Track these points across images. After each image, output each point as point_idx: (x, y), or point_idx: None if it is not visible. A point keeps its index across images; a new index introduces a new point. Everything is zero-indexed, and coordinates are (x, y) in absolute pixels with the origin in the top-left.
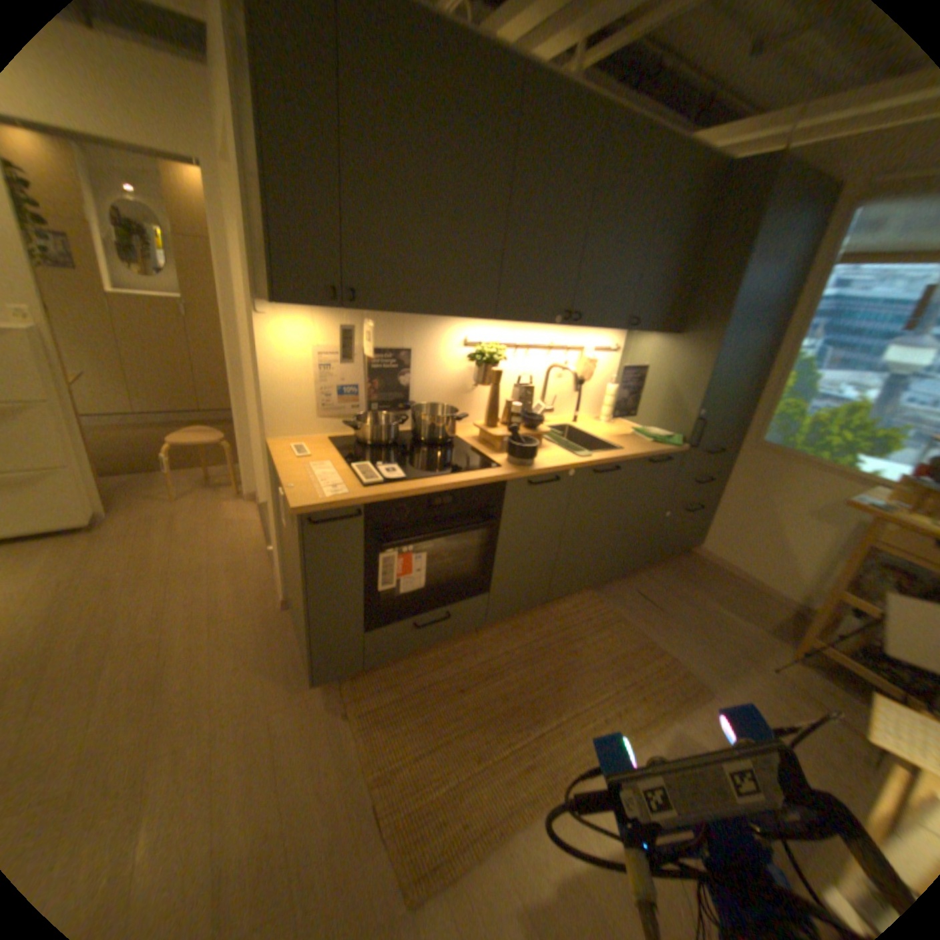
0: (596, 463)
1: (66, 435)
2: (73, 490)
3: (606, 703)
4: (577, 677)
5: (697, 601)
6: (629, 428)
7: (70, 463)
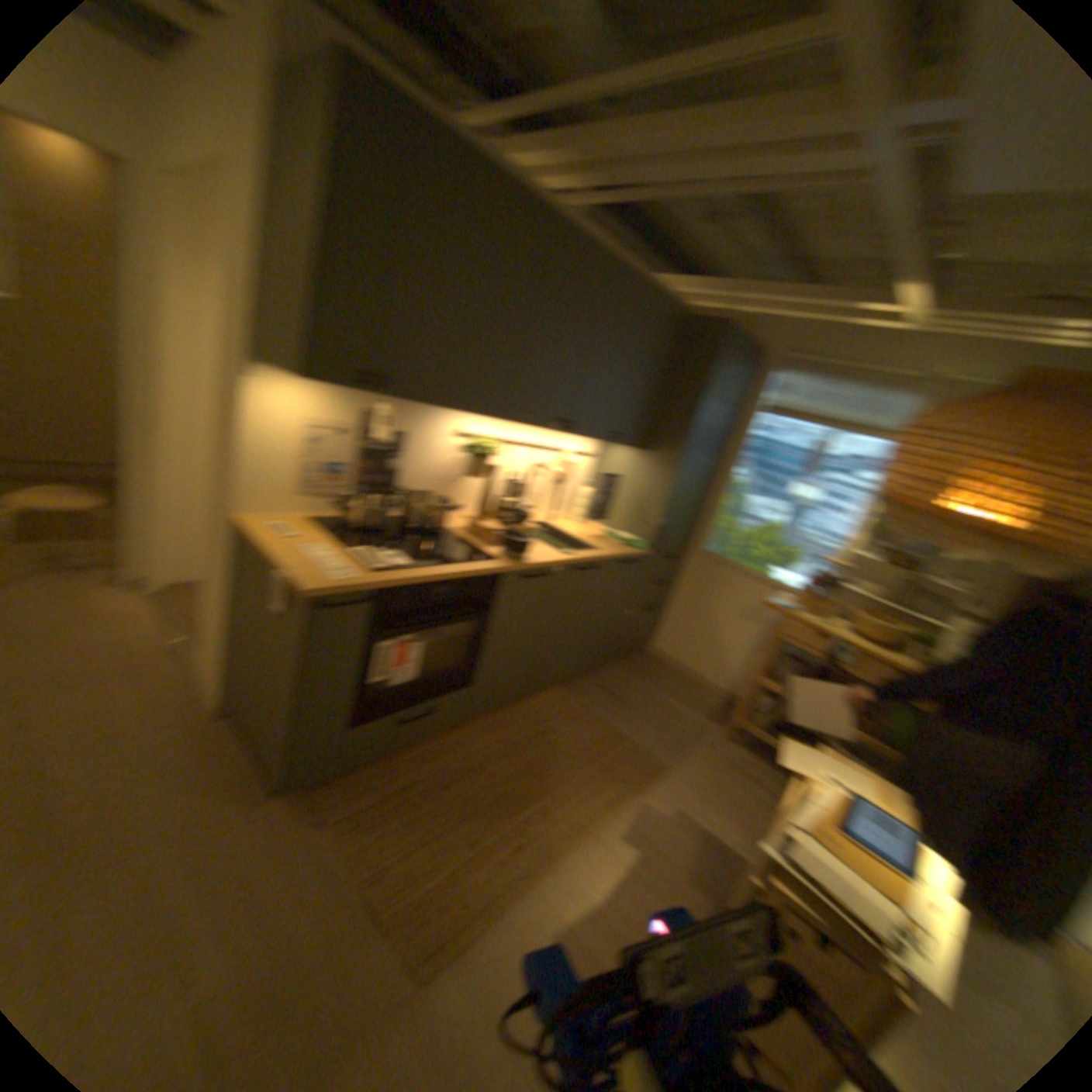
0: (582, 562)
1: None
2: None
3: (583, 786)
4: (557, 766)
5: (652, 695)
6: (603, 531)
7: None
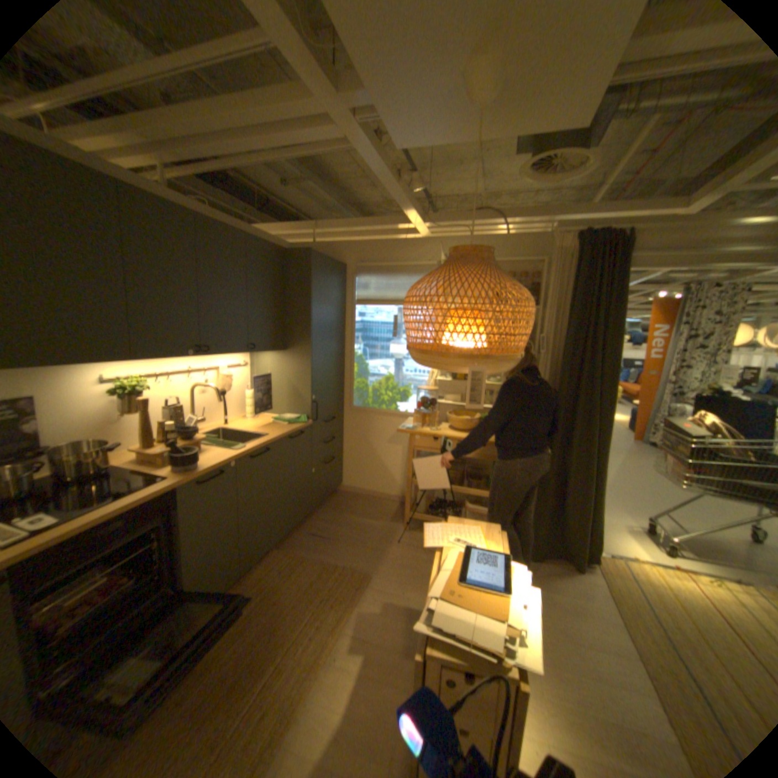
0: (251, 451)
1: None
2: None
3: (306, 627)
4: (280, 622)
5: (347, 522)
6: (270, 419)
7: None
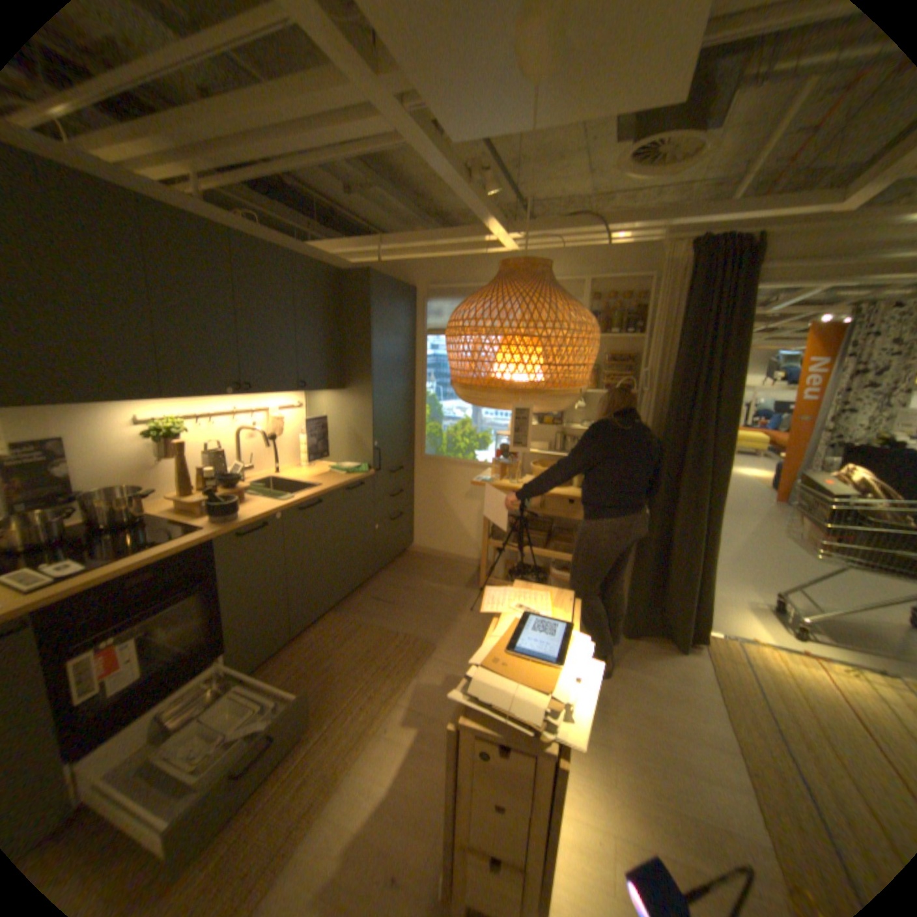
0: (300, 502)
1: None
2: None
3: (358, 695)
4: (331, 688)
5: (416, 586)
6: (328, 467)
7: None
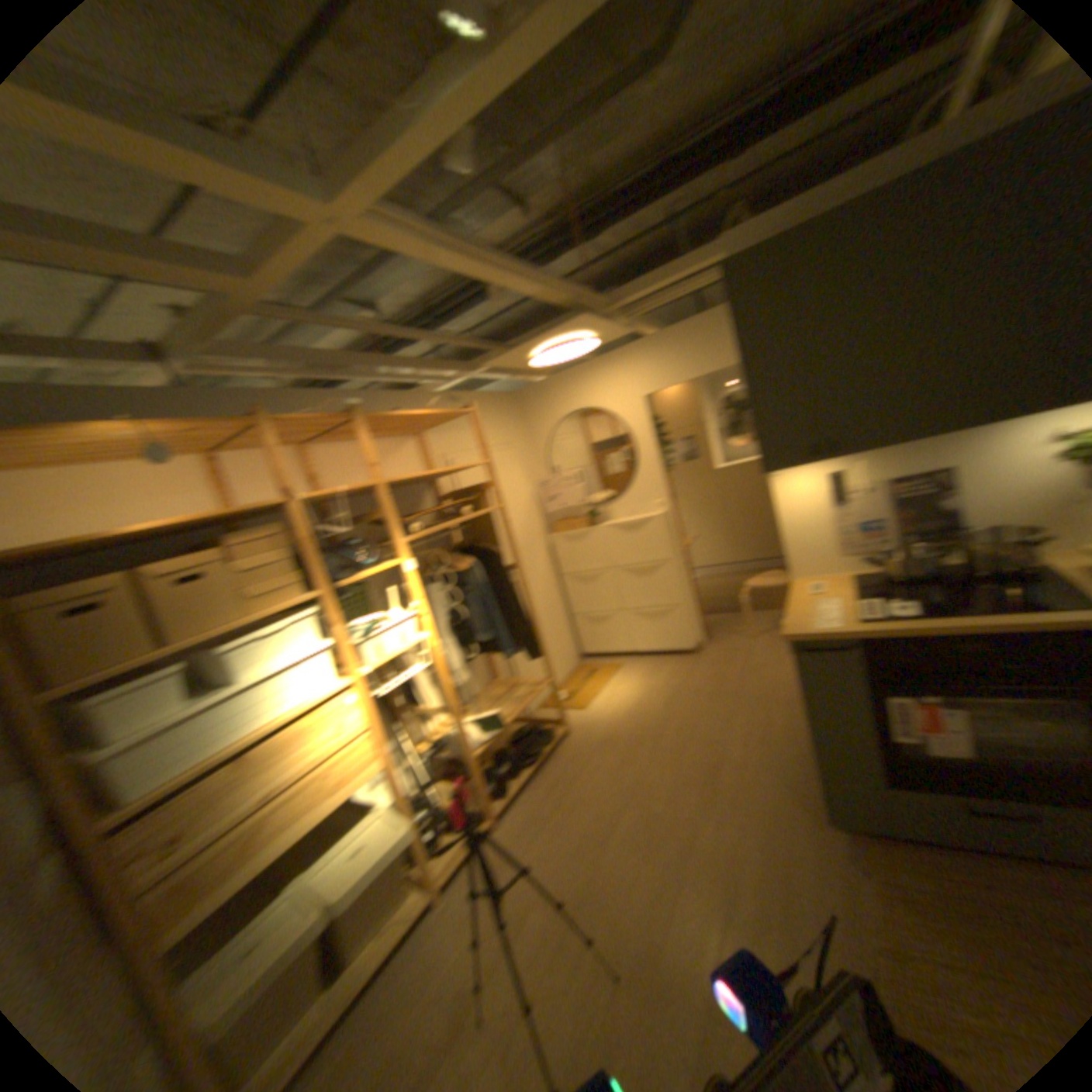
0: None
1: (684, 581)
2: (687, 621)
3: None
4: None
5: None
6: None
7: (686, 601)
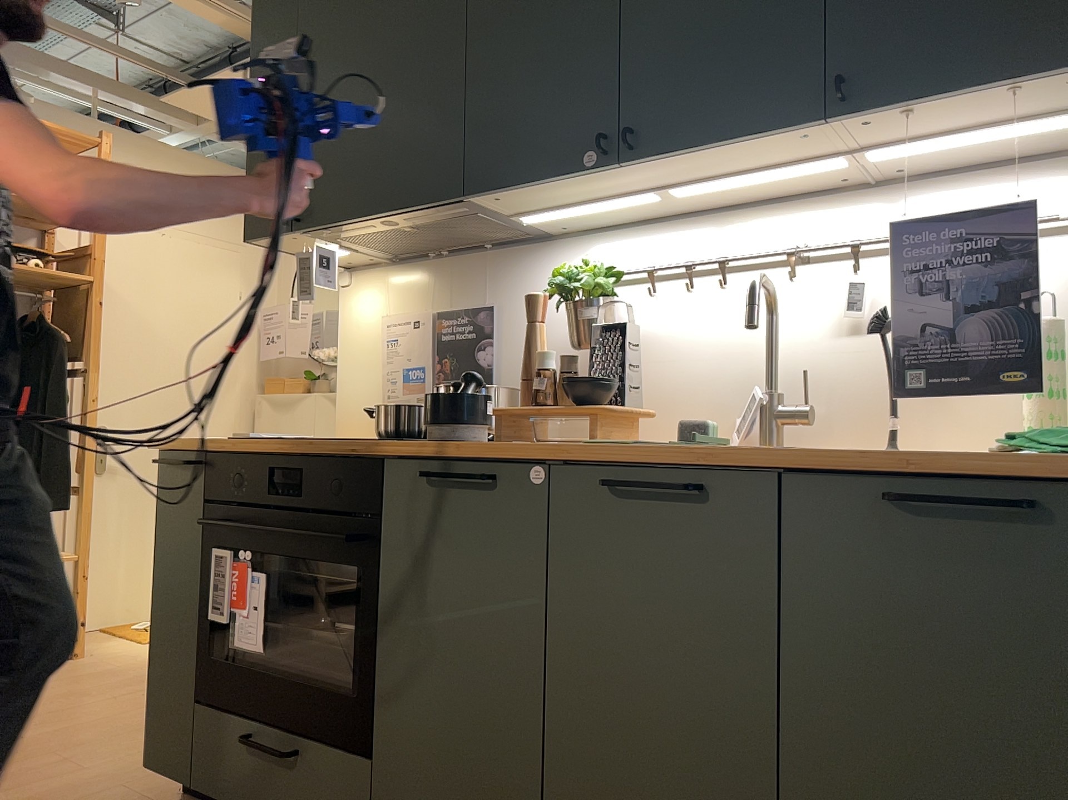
0: (609, 456)
1: None
2: None
3: None
4: None
5: None
6: None
7: None
